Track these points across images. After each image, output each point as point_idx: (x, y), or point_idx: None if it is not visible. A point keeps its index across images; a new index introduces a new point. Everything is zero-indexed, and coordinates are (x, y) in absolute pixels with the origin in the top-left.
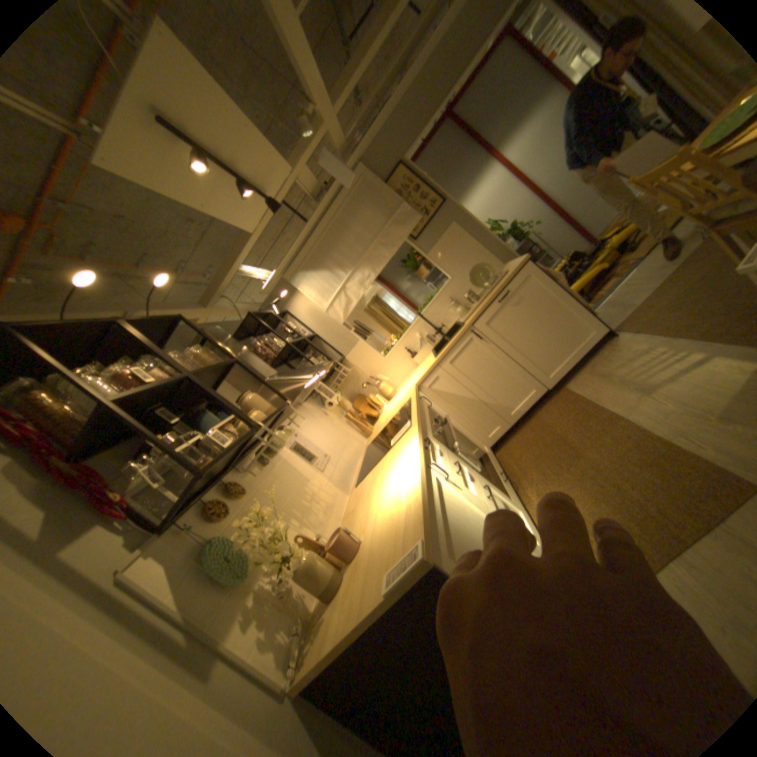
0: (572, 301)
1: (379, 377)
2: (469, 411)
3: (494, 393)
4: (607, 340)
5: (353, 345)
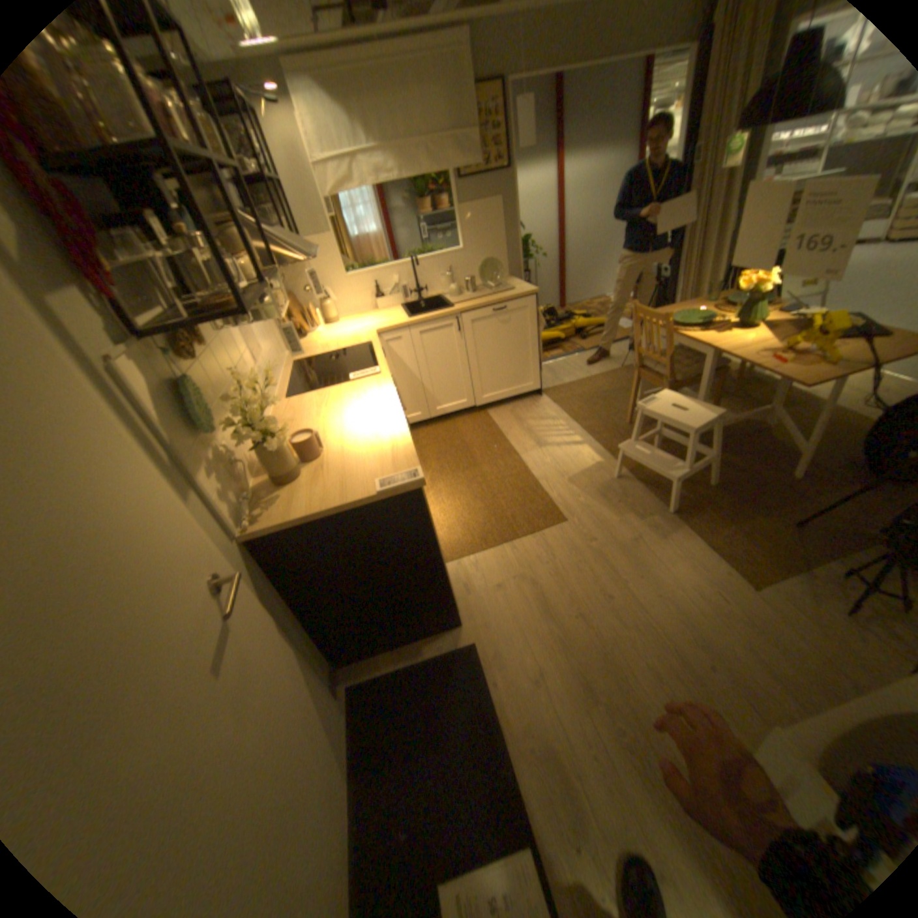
0: (532, 349)
1: (329, 292)
2: (405, 385)
3: (435, 383)
4: (531, 394)
5: (318, 232)
